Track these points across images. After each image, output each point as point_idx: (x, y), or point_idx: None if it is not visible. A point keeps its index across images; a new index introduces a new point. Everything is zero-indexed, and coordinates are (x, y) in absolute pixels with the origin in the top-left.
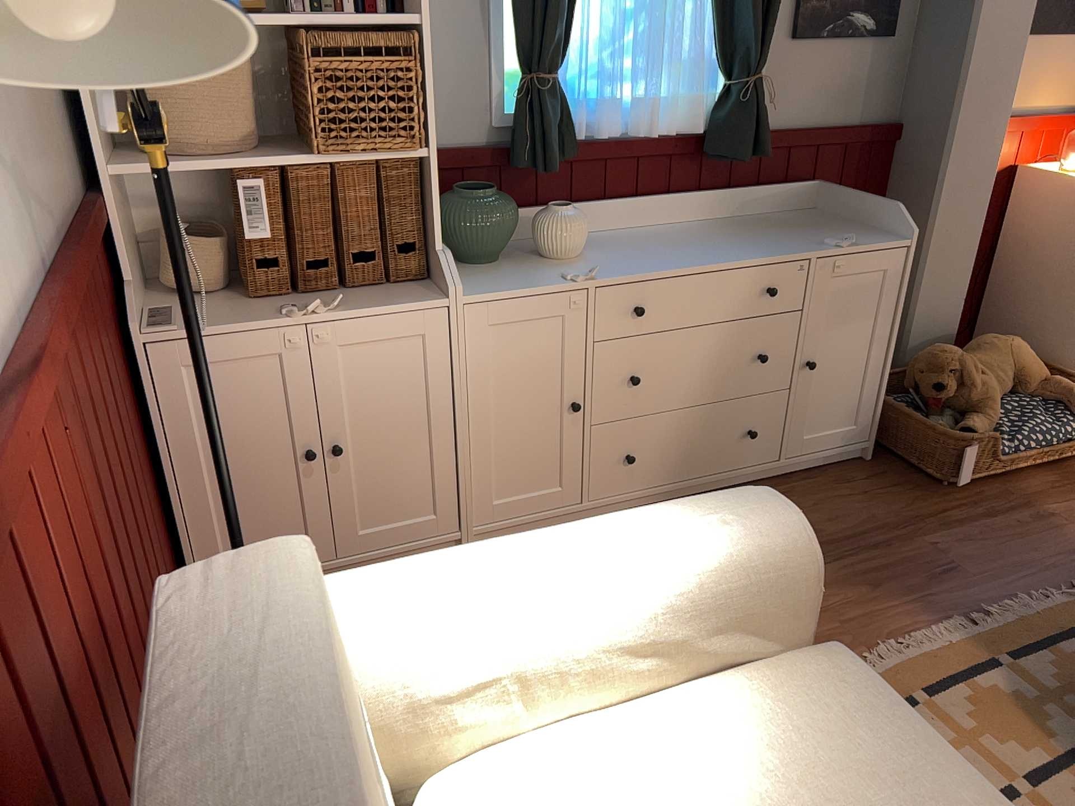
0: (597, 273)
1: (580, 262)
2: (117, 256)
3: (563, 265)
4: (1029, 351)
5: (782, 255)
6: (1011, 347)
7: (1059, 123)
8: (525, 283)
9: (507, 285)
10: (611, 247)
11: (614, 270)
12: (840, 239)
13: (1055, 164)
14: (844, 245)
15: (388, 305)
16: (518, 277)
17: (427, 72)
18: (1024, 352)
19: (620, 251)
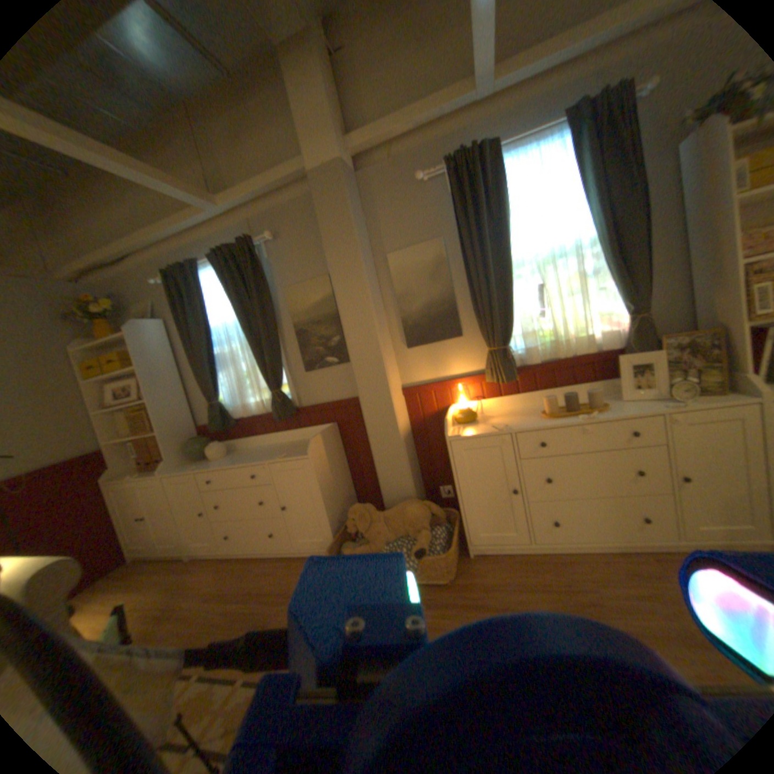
0: (200, 467)
1: (210, 462)
2: (105, 462)
3: (205, 463)
4: (413, 512)
5: (256, 461)
6: (405, 508)
7: (466, 380)
8: (180, 470)
9: (175, 471)
10: (234, 455)
11: (205, 467)
12: (291, 453)
13: (469, 402)
14: (281, 457)
15: (146, 477)
16: (185, 468)
17: (149, 412)
18: (410, 512)
19: (230, 457)
